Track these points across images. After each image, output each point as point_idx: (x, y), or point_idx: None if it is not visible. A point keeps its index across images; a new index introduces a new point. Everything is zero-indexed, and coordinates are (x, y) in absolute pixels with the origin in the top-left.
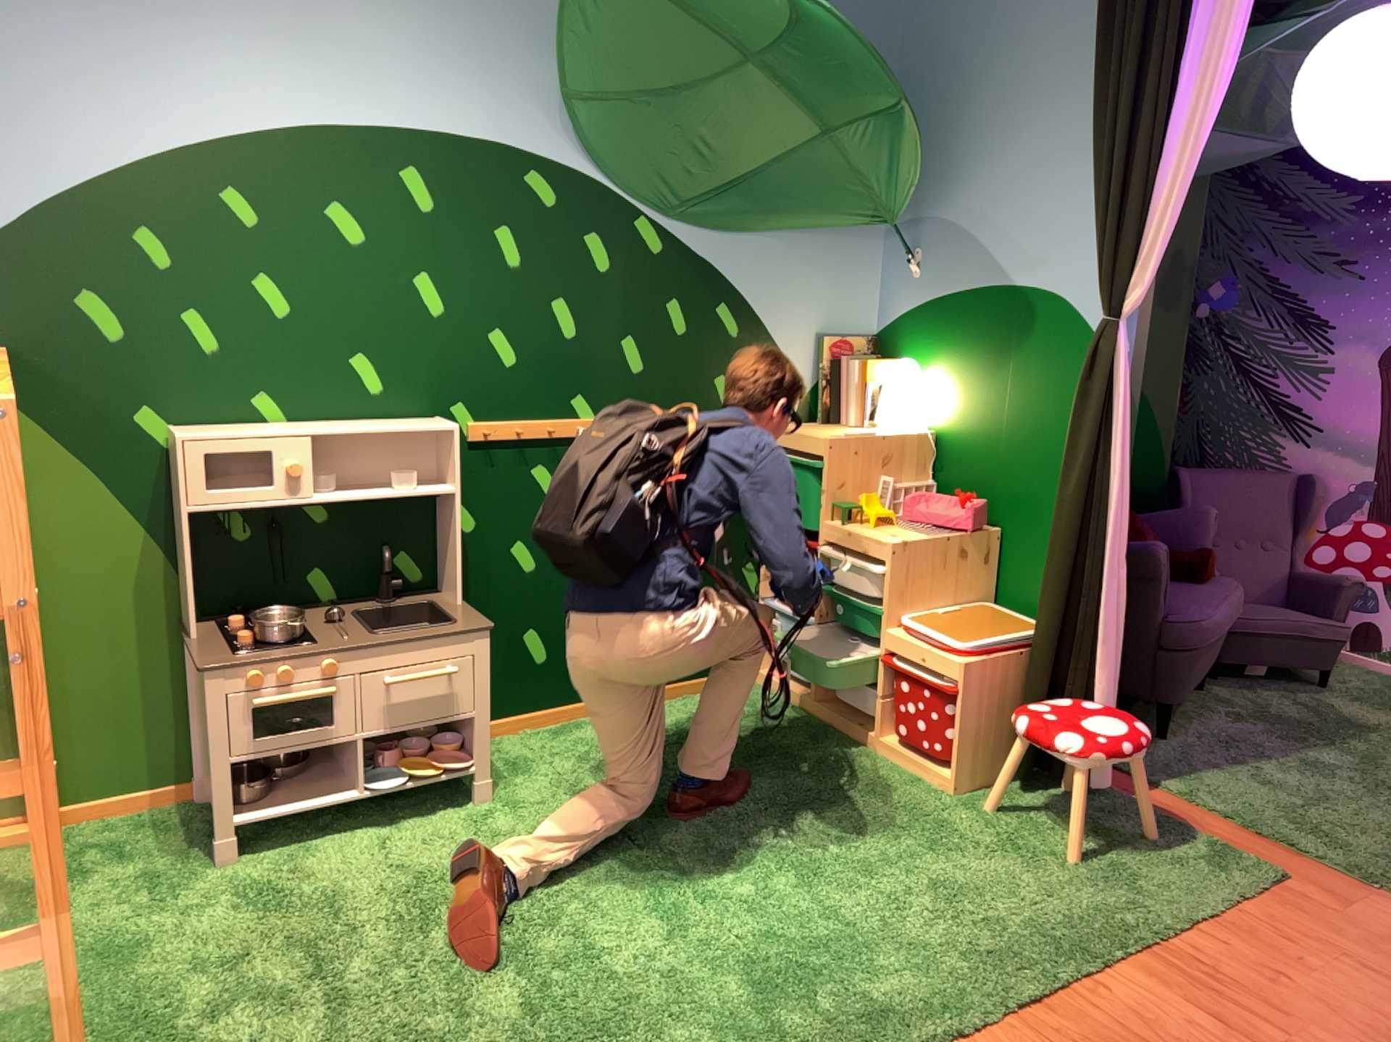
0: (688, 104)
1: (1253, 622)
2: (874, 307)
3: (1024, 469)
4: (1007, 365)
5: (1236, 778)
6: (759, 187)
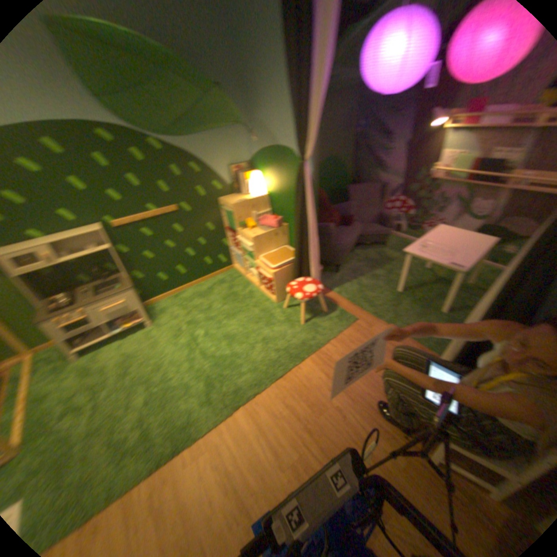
0: (143, 86)
1: (369, 233)
2: (246, 150)
3: (291, 207)
4: (283, 172)
5: (356, 287)
6: (189, 115)
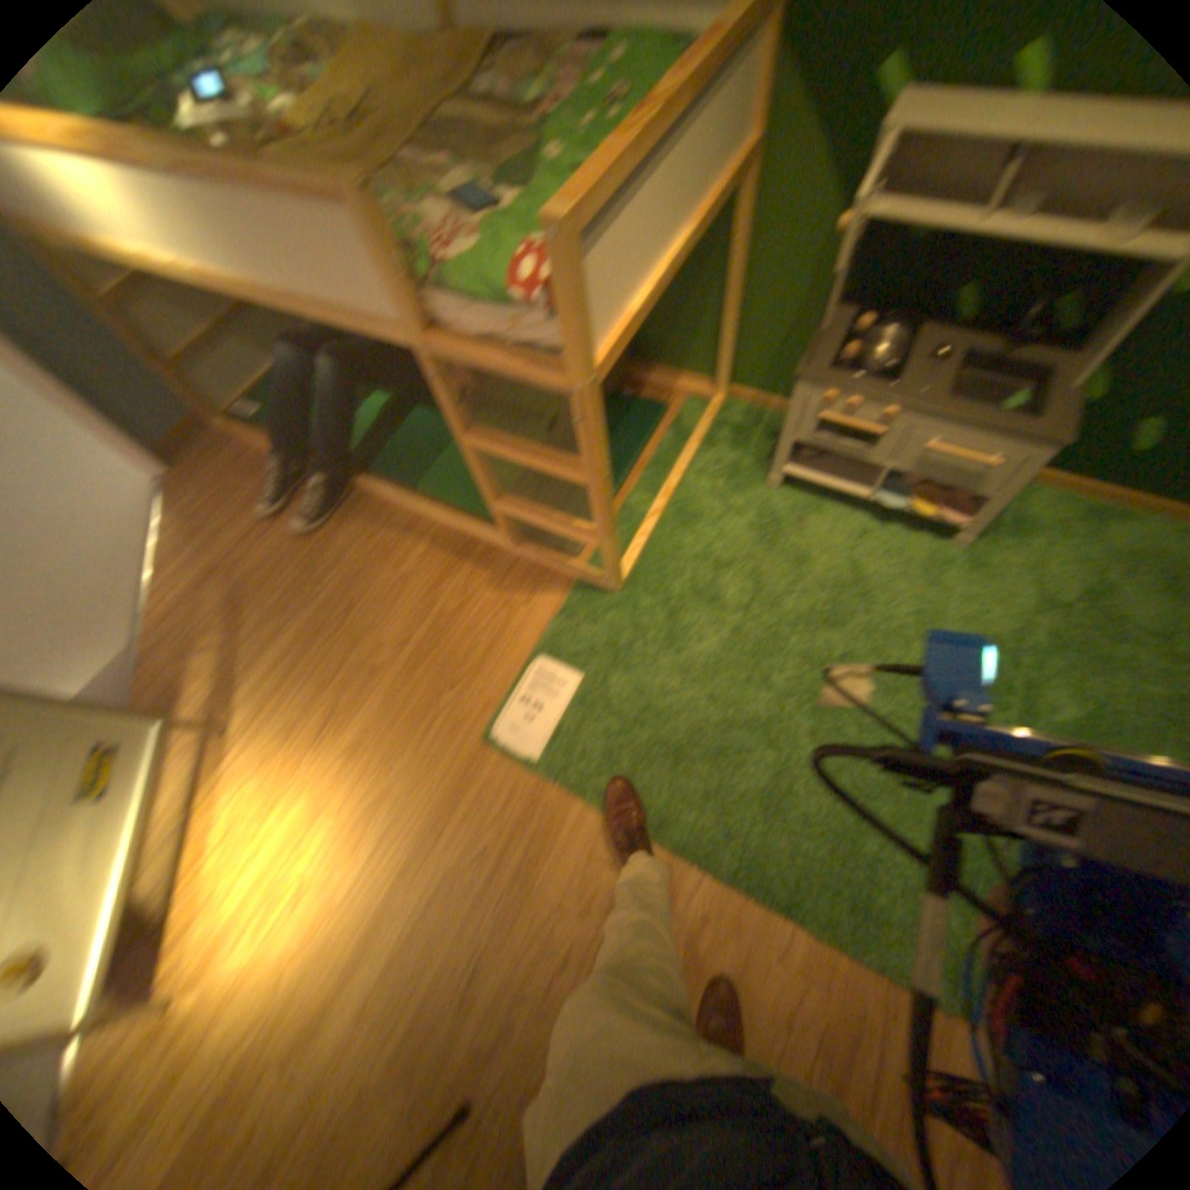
0: None
1: None
2: None
3: None
4: None
5: None
6: None
